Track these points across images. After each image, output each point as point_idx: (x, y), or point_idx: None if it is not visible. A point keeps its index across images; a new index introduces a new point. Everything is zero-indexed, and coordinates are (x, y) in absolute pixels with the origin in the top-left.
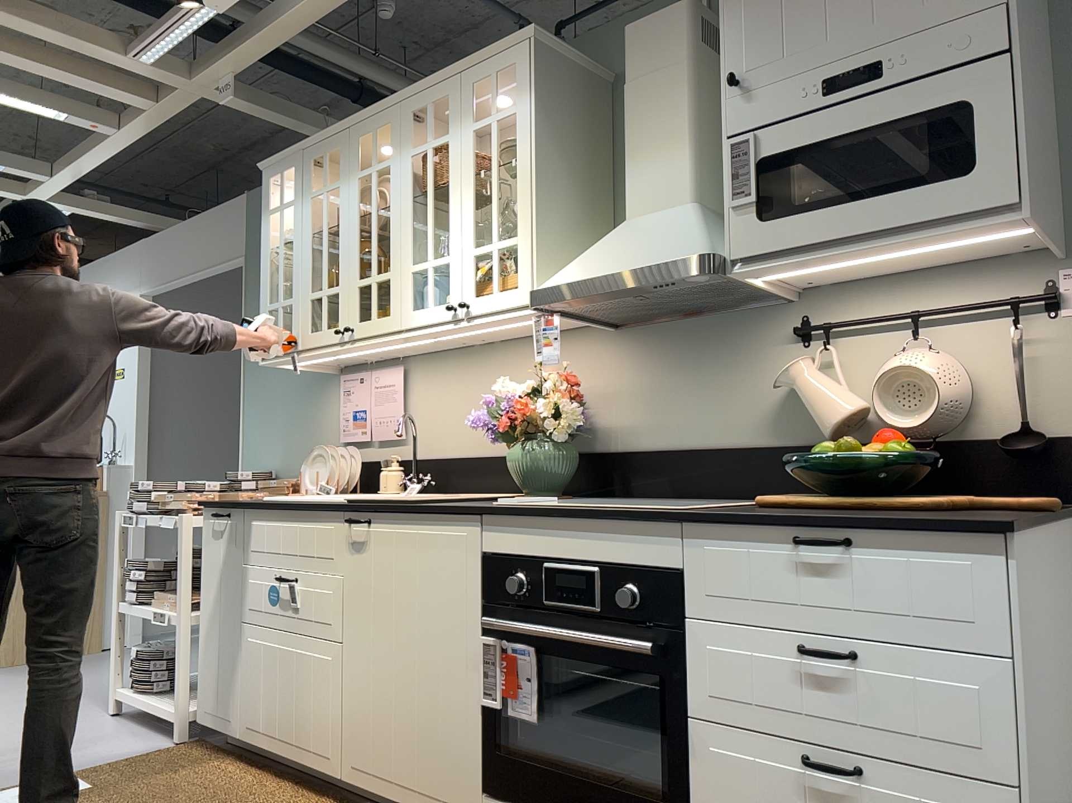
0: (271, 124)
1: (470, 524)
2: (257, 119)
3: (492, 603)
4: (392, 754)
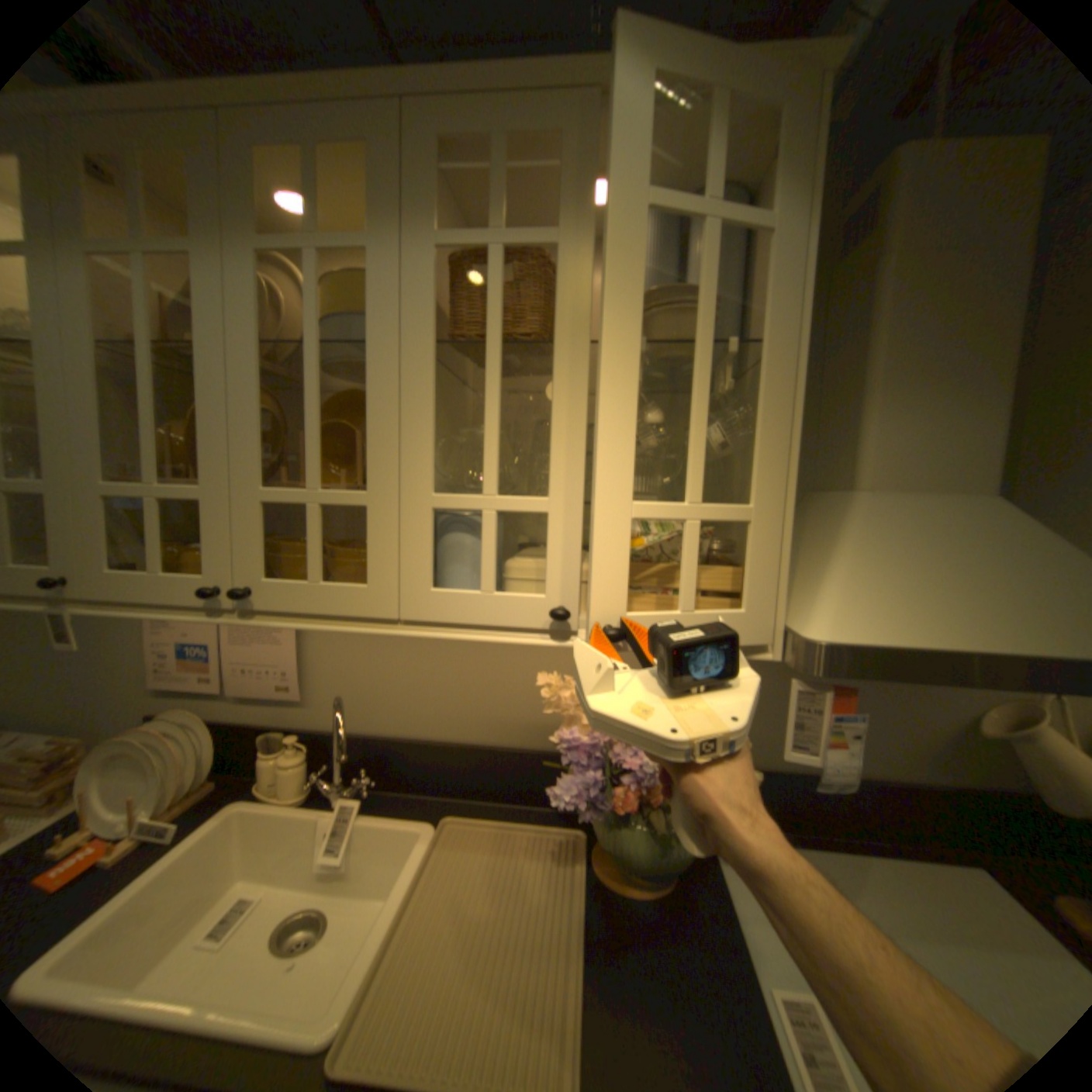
0: None
1: None
2: None
3: None
4: None
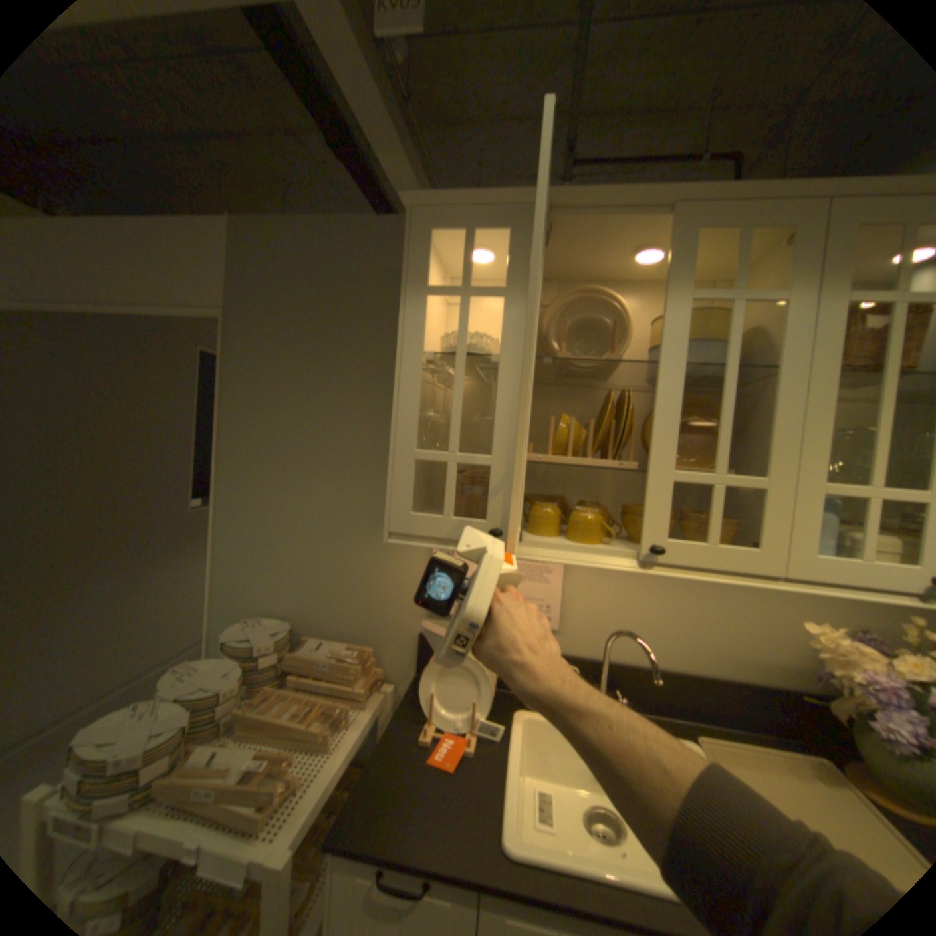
0: (359, 121)
1: None
2: (348, 100)
3: None
4: None
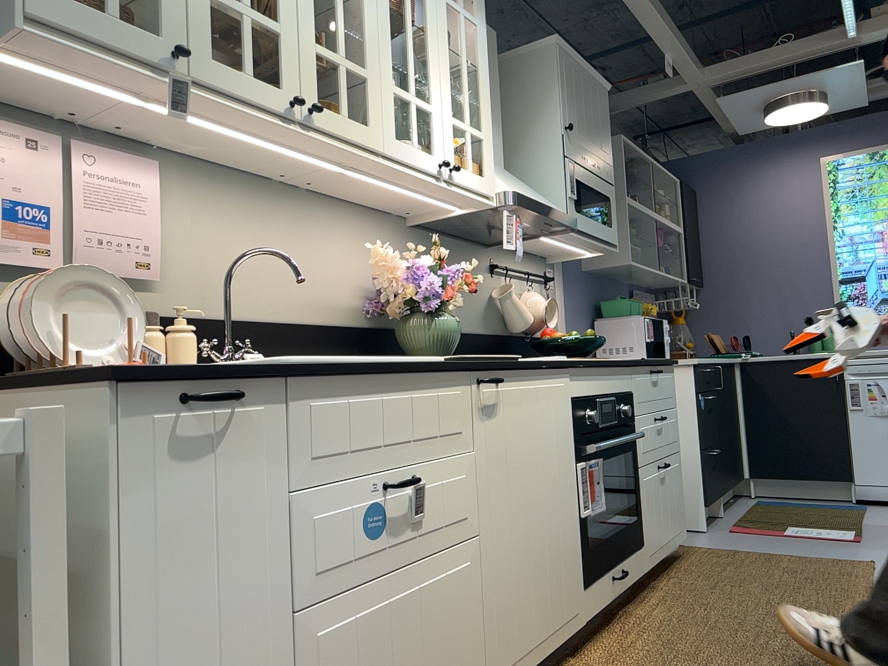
0: None
1: (567, 375)
2: None
3: (578, 436)
4: (533, 618)
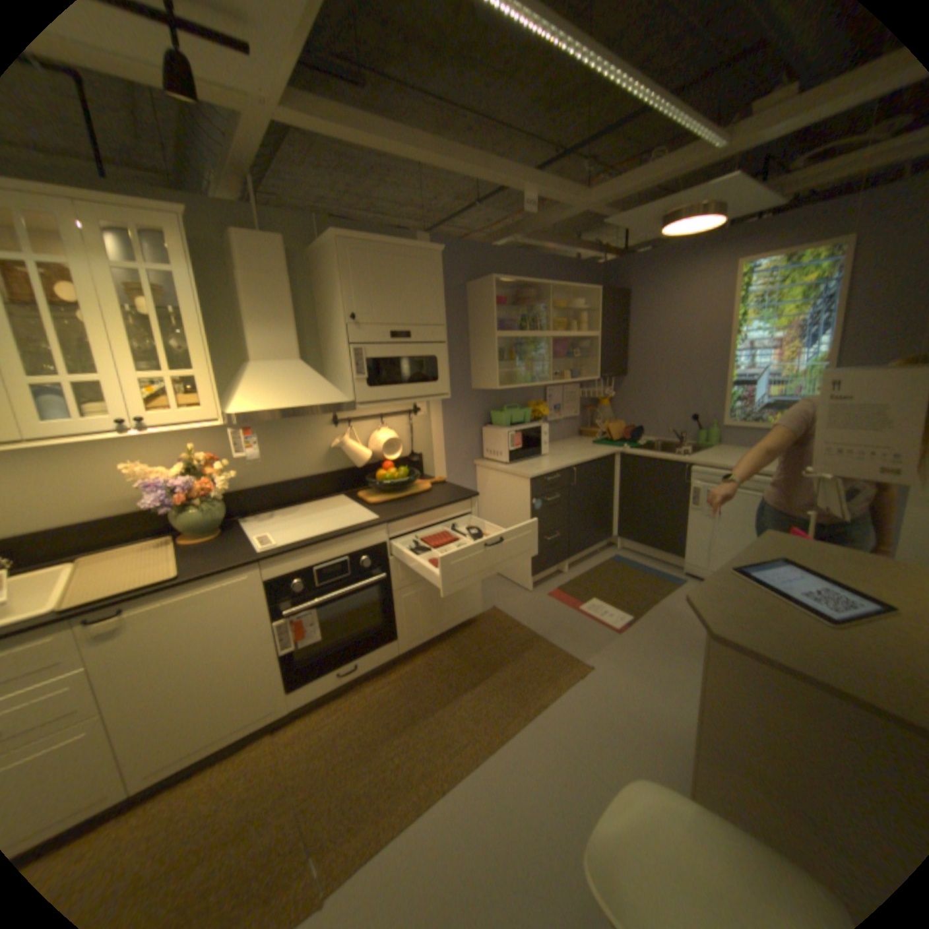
0: None
1: (250, 569)
2: None
3: (276, 604)
4: (195, 735)
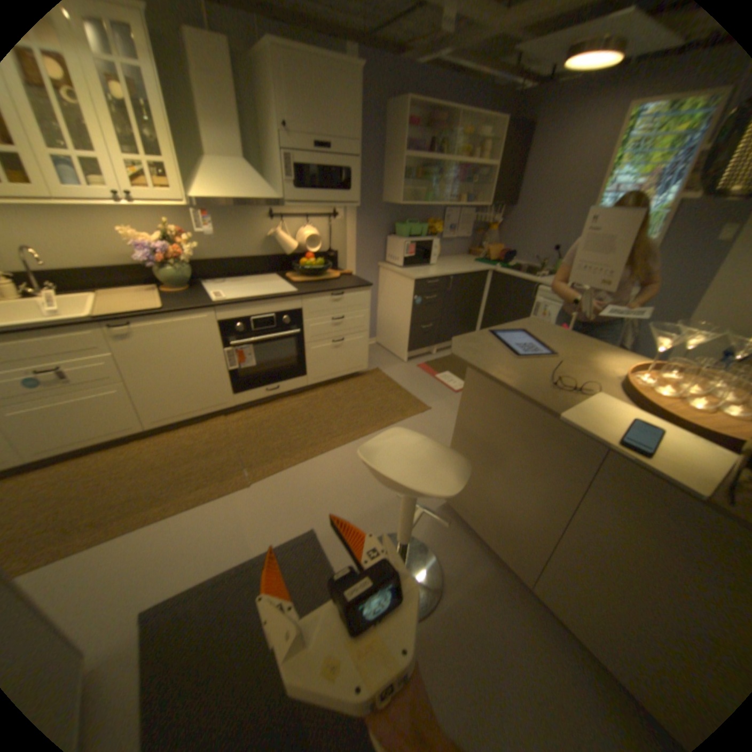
0: None
1: (210, 310)
2: None
3: (227, 336)
4: (181, 405)
